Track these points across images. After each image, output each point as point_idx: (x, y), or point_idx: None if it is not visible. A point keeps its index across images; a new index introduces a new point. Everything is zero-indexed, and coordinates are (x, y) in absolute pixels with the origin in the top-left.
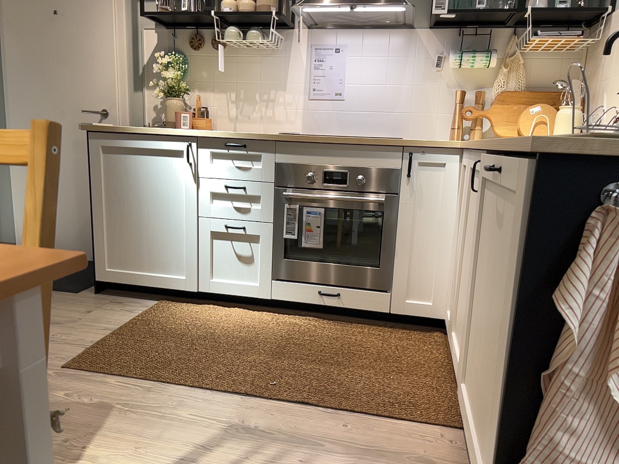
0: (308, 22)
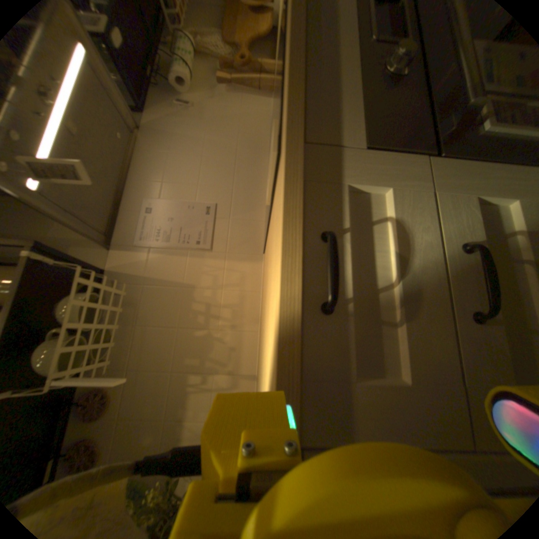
0: (92, 228)
